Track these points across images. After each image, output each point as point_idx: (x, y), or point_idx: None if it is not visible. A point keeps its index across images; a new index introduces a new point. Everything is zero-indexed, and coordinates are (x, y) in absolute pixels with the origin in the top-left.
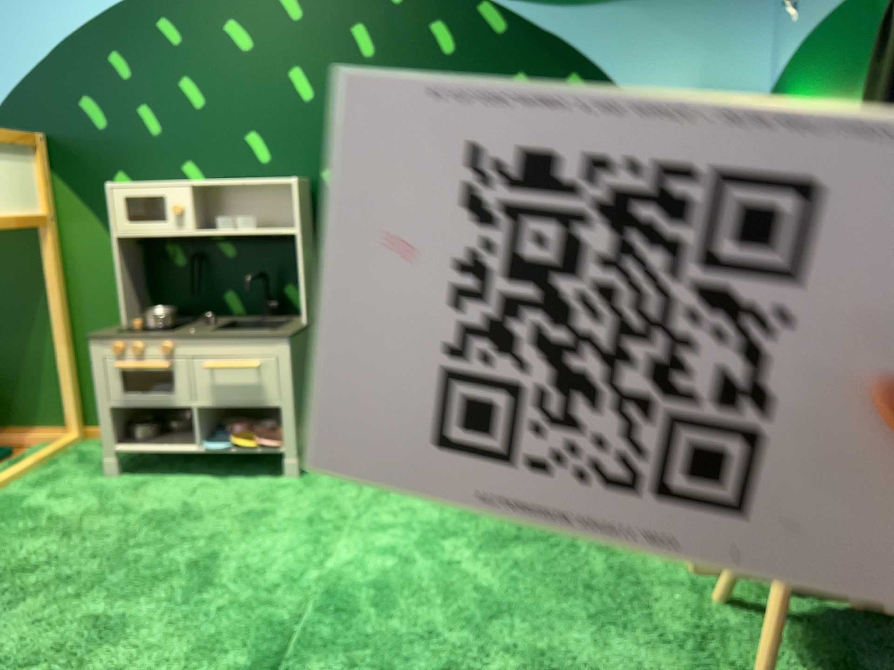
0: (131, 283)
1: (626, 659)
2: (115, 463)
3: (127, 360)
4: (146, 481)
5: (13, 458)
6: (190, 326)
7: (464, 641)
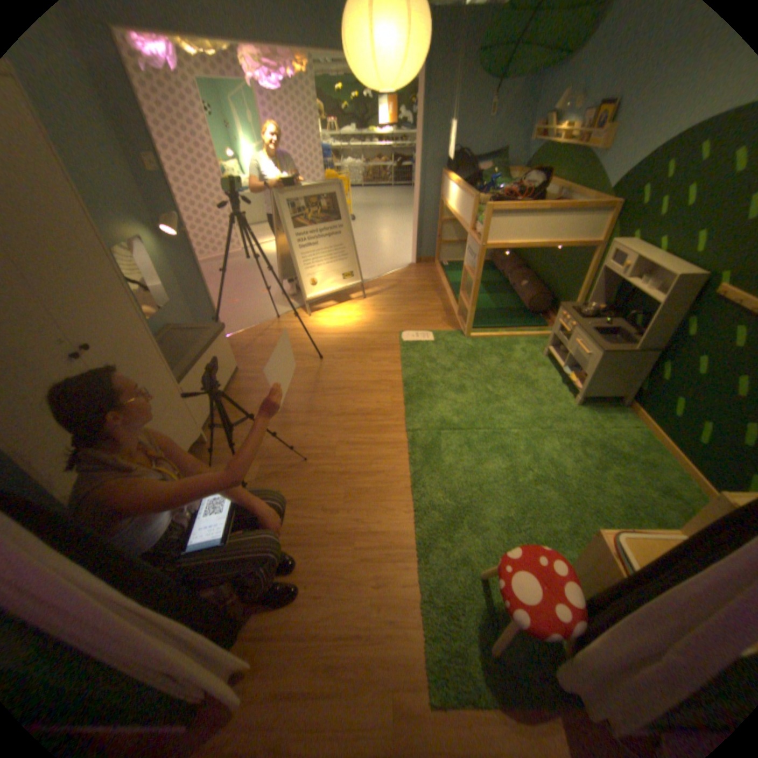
0: (612, 286)
1: (490, 528)
2: (545, 353)
3: (563, 321)
4: (546, 366)
5: (545, 329)
6: (597, 321)
7: (484, 475)
